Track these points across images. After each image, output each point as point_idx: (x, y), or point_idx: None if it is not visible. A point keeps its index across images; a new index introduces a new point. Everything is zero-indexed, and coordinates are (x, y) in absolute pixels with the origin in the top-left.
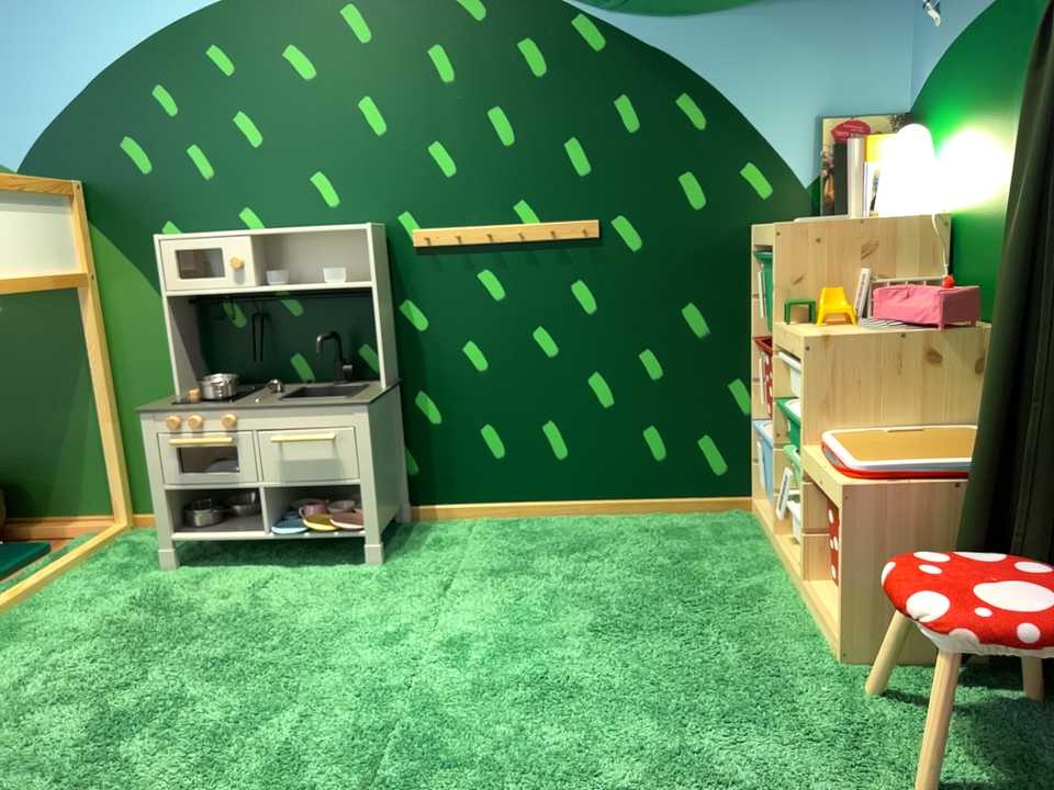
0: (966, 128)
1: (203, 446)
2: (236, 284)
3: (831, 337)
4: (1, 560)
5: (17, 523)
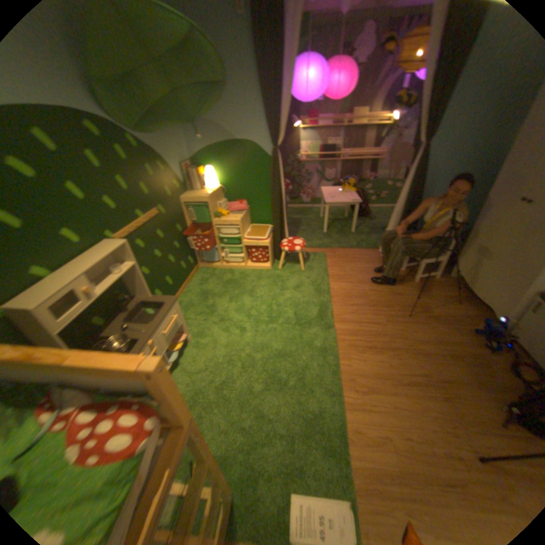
0: (220, 167)
1: None
2: (87, 301)
3: (240, 218)
4: None
5: None
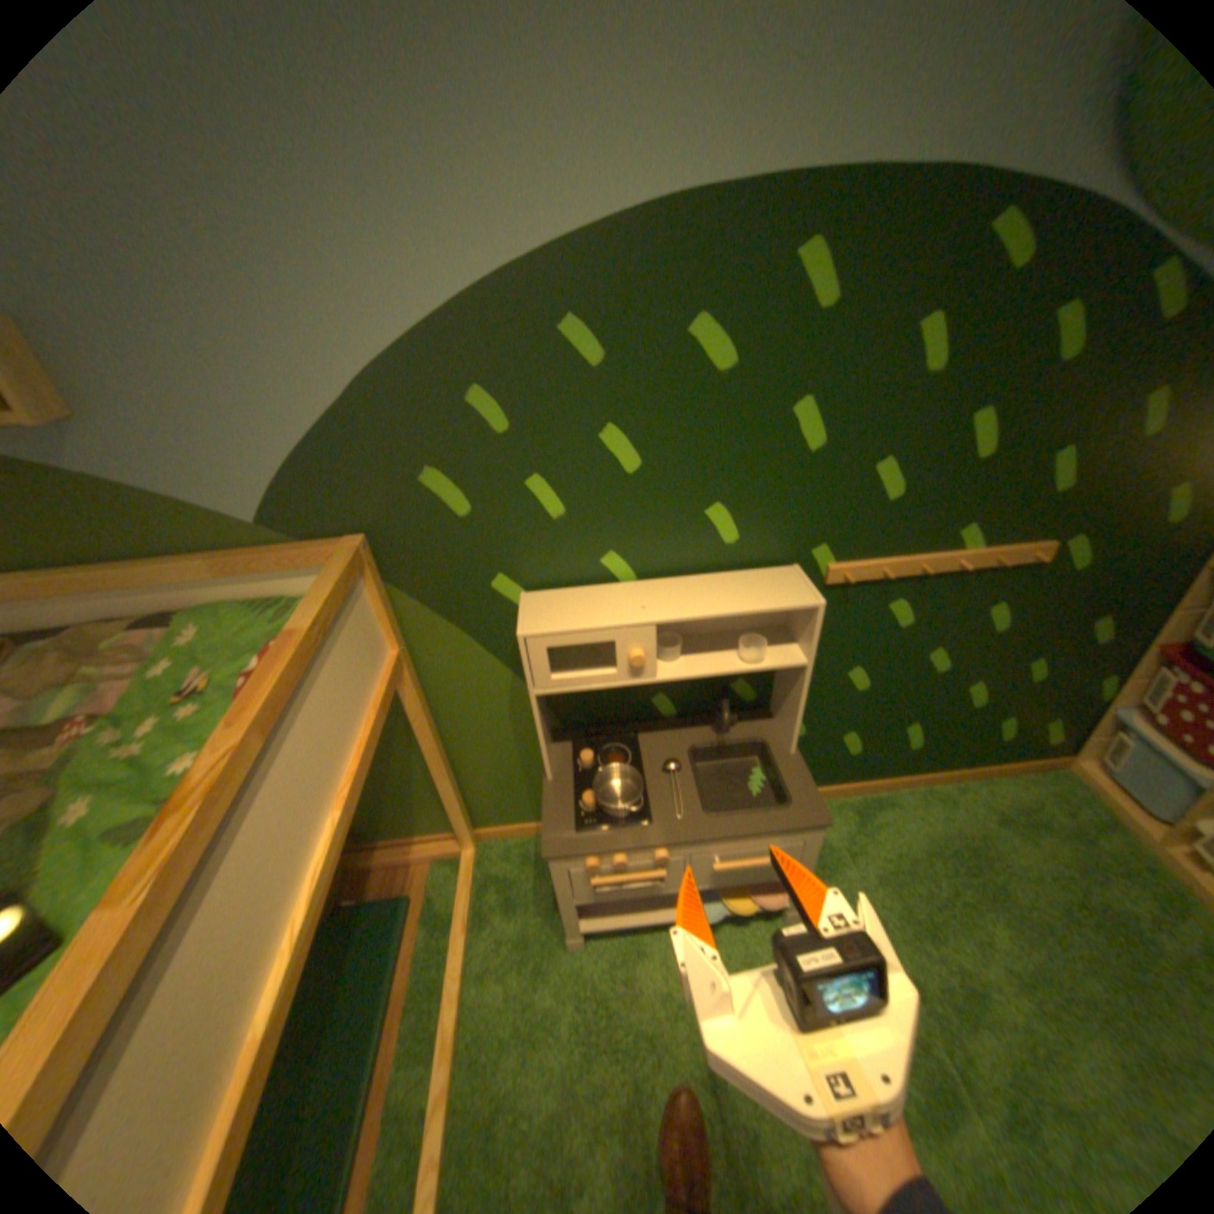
0: None
1: (634, 882)
2: (633, 678)
3: None
4: (376, 945)
5: (348, 852)
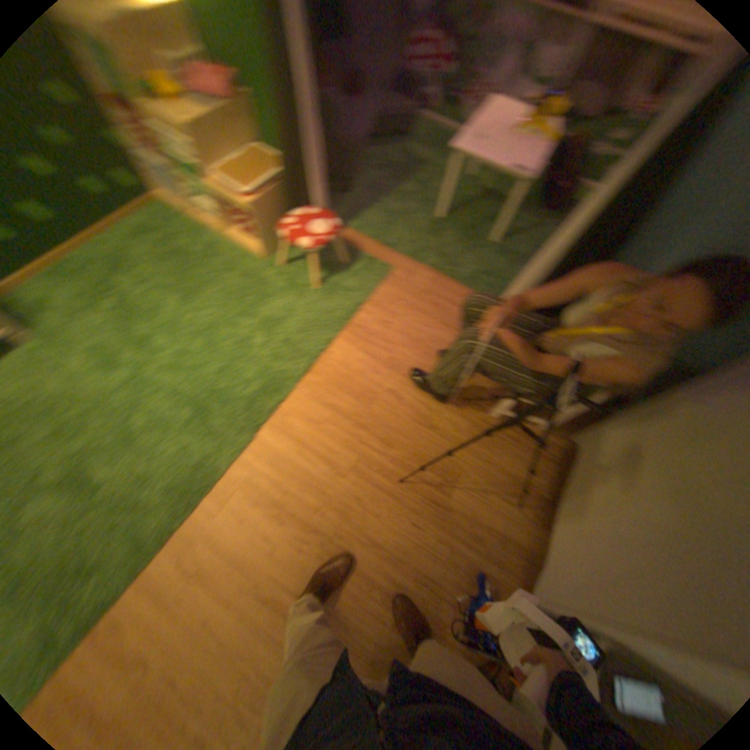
0: None
1: None
2: None
3: (188, 122)
4: None
5: None
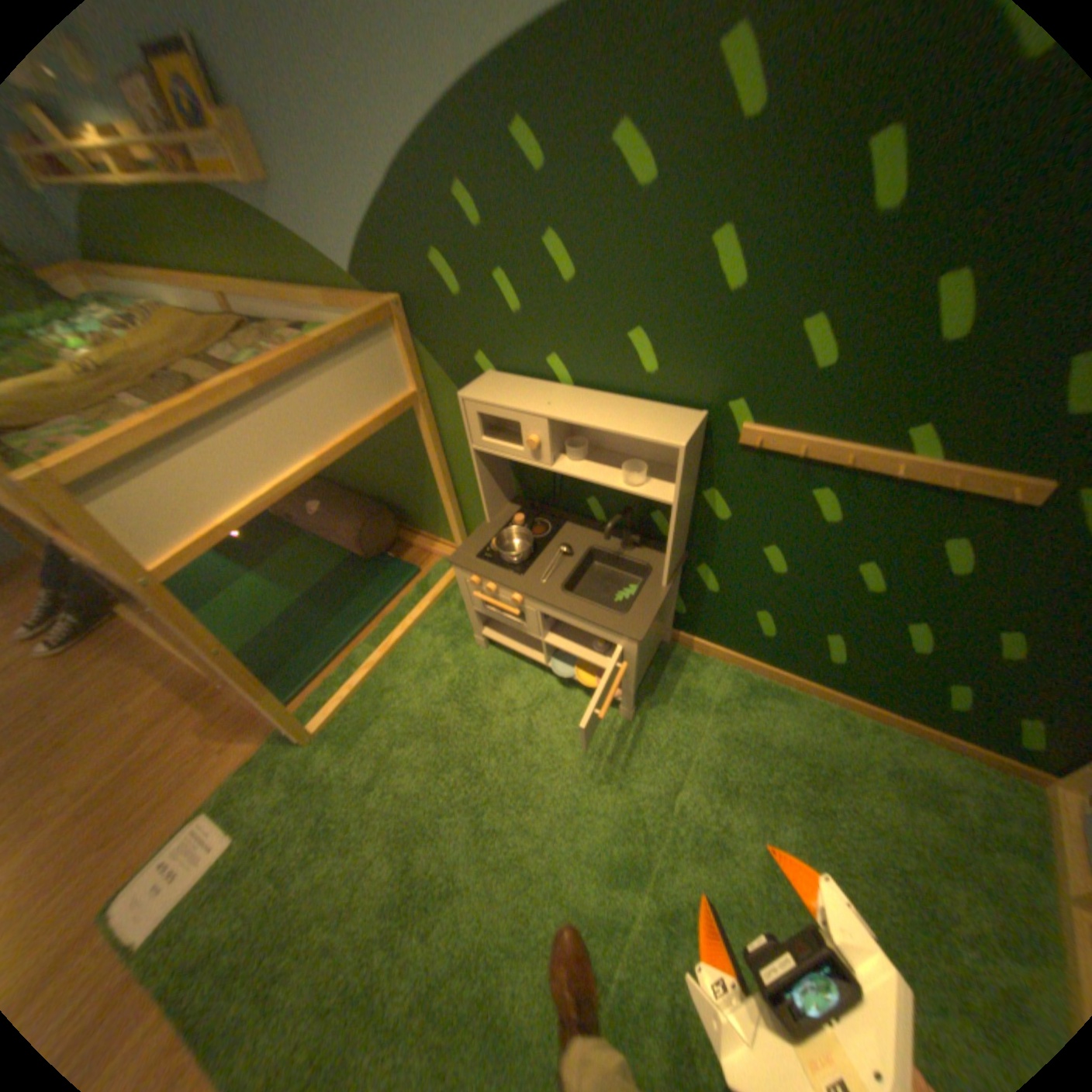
0: None
1: (498, 609)
2: (534, 462)
3: None
4: (390, 583)
5: (407, 531)
